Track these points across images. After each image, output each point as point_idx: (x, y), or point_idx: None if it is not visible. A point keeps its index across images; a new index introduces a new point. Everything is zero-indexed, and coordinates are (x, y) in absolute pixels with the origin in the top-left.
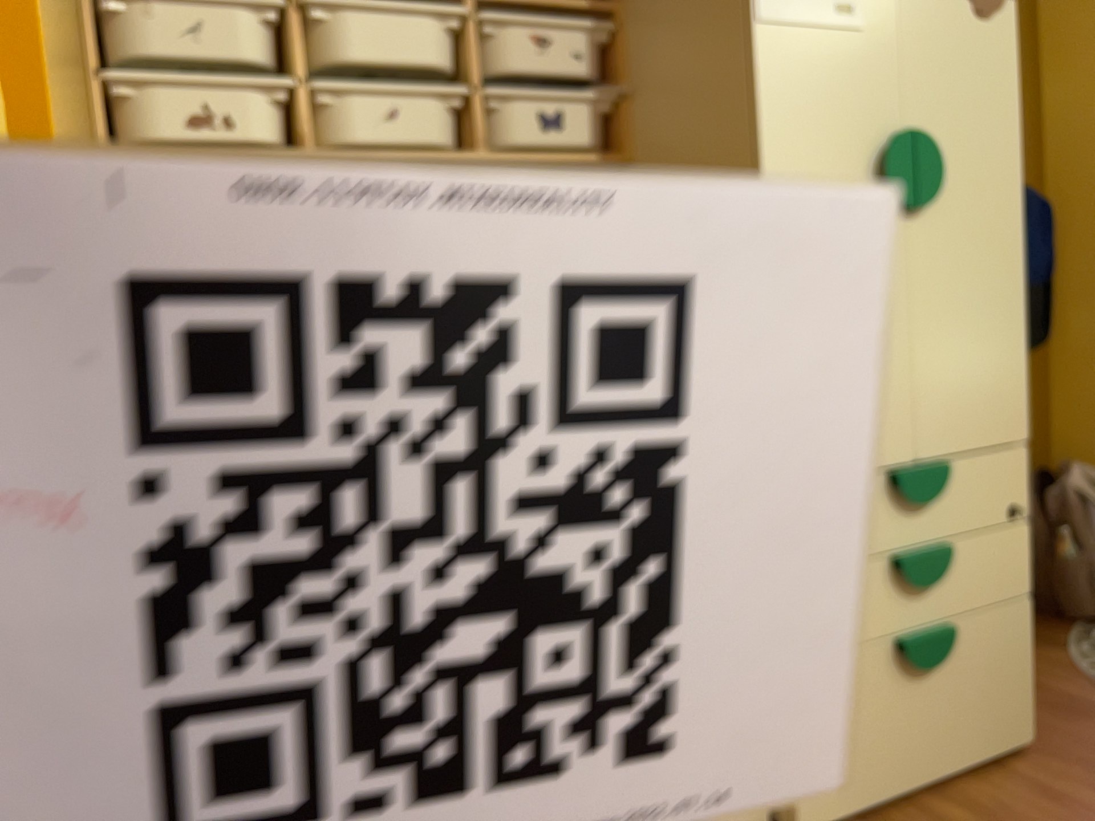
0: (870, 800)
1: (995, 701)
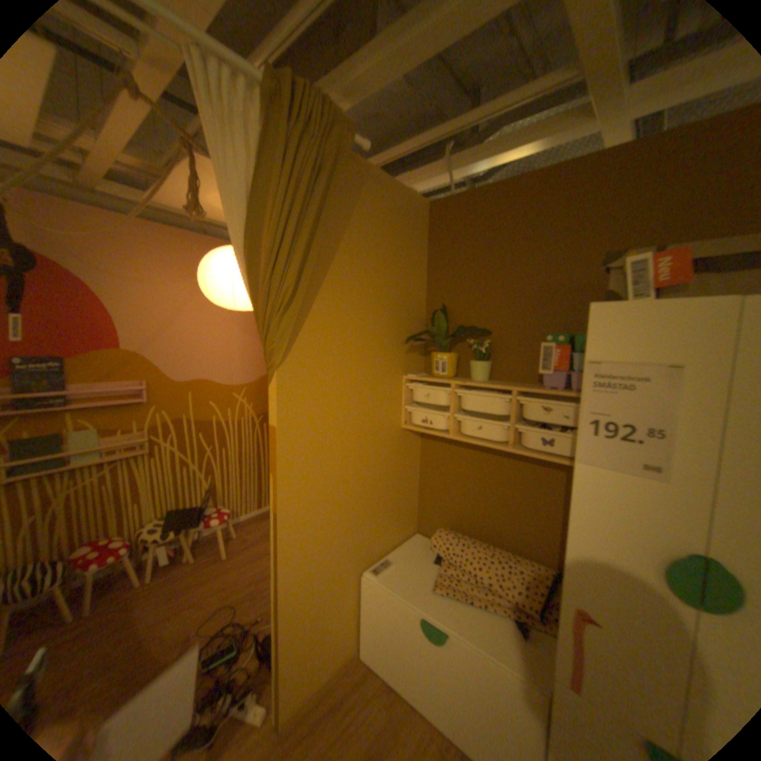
0: None
1: None
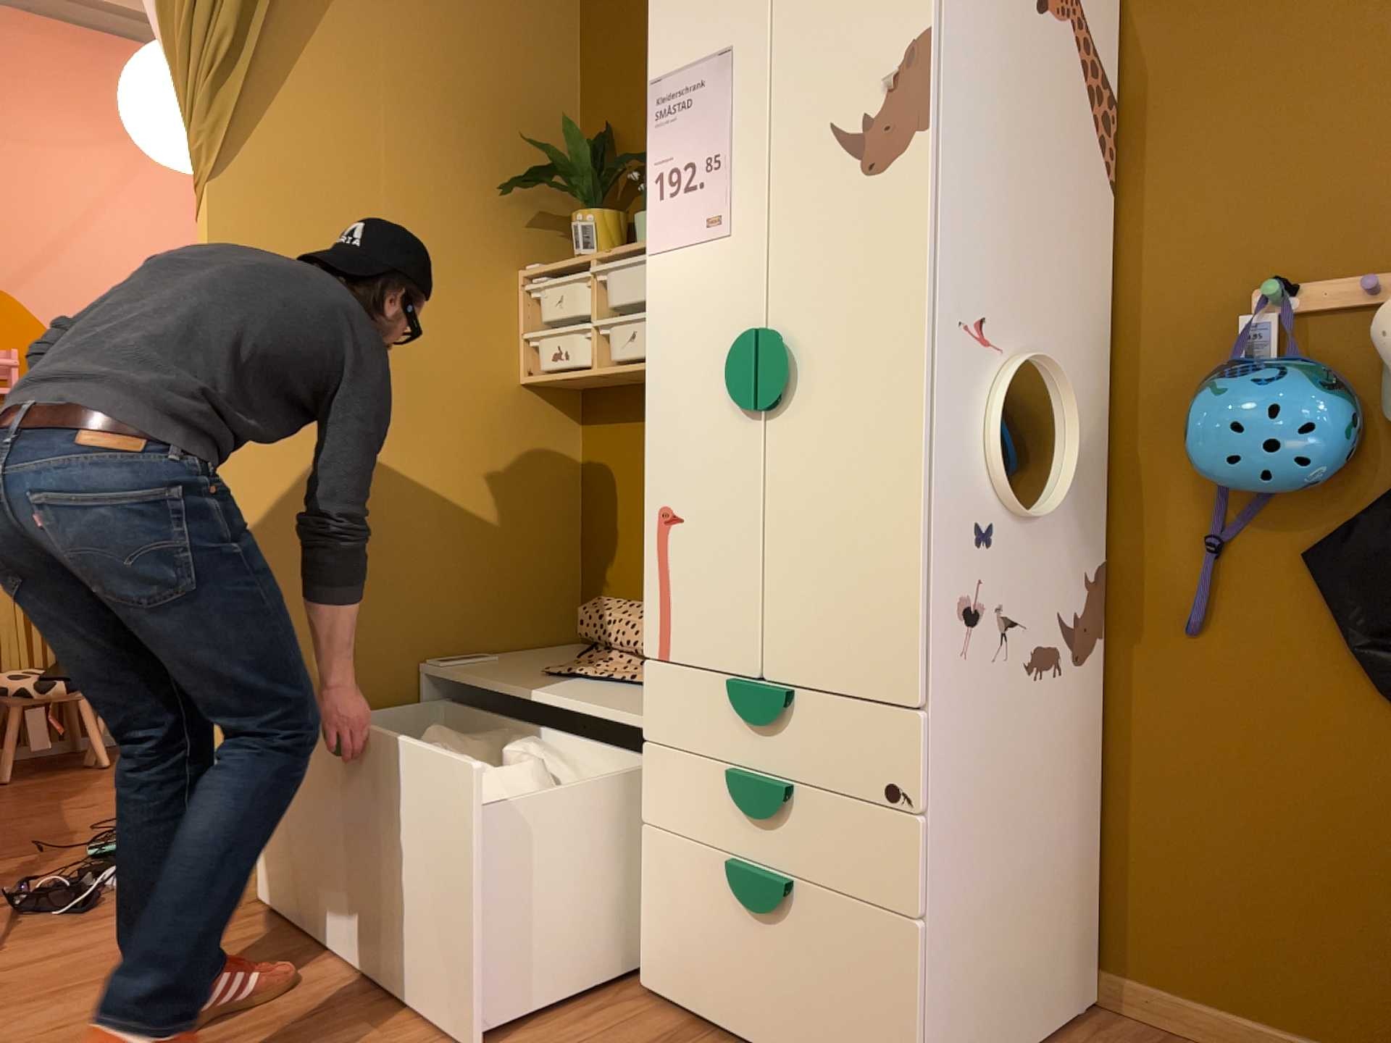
0: (698, 1005)
1: (848, 1019)
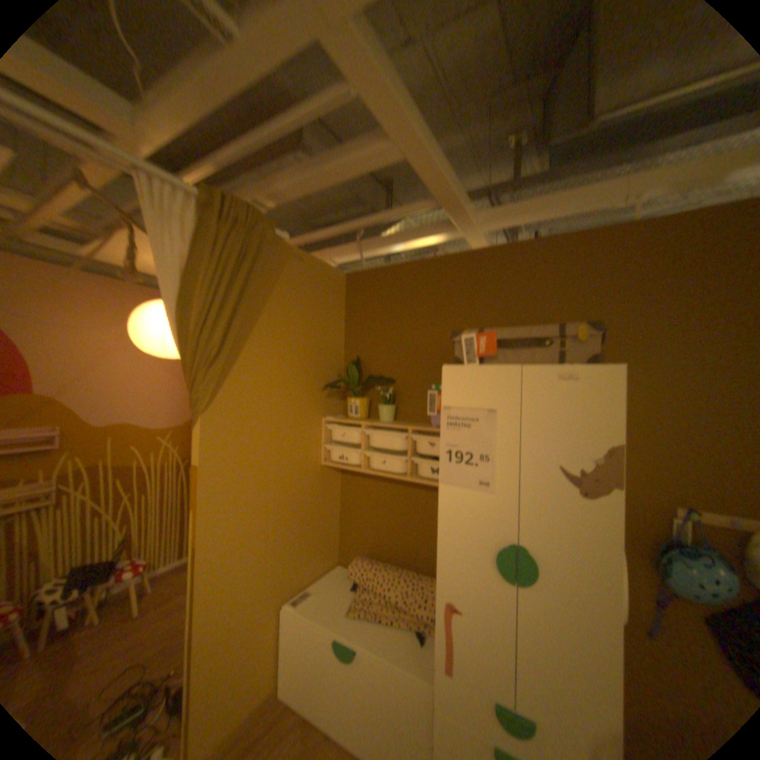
0: None
1: None
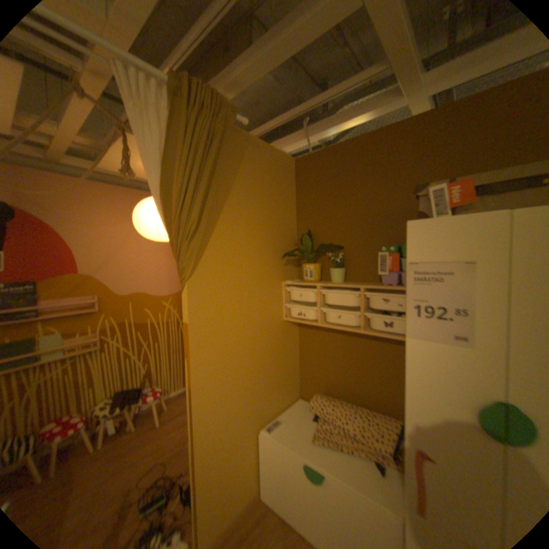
0: None
1: None
